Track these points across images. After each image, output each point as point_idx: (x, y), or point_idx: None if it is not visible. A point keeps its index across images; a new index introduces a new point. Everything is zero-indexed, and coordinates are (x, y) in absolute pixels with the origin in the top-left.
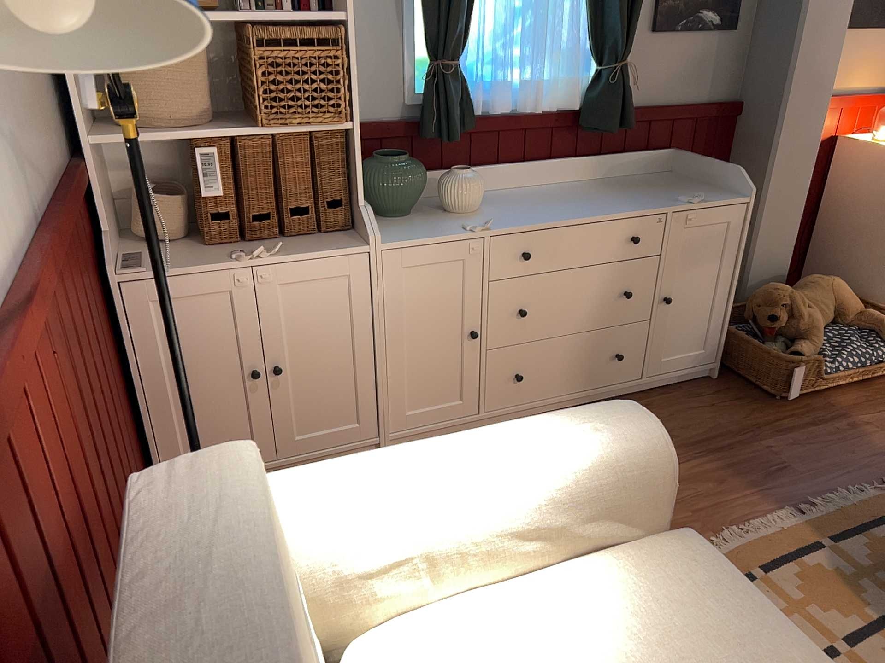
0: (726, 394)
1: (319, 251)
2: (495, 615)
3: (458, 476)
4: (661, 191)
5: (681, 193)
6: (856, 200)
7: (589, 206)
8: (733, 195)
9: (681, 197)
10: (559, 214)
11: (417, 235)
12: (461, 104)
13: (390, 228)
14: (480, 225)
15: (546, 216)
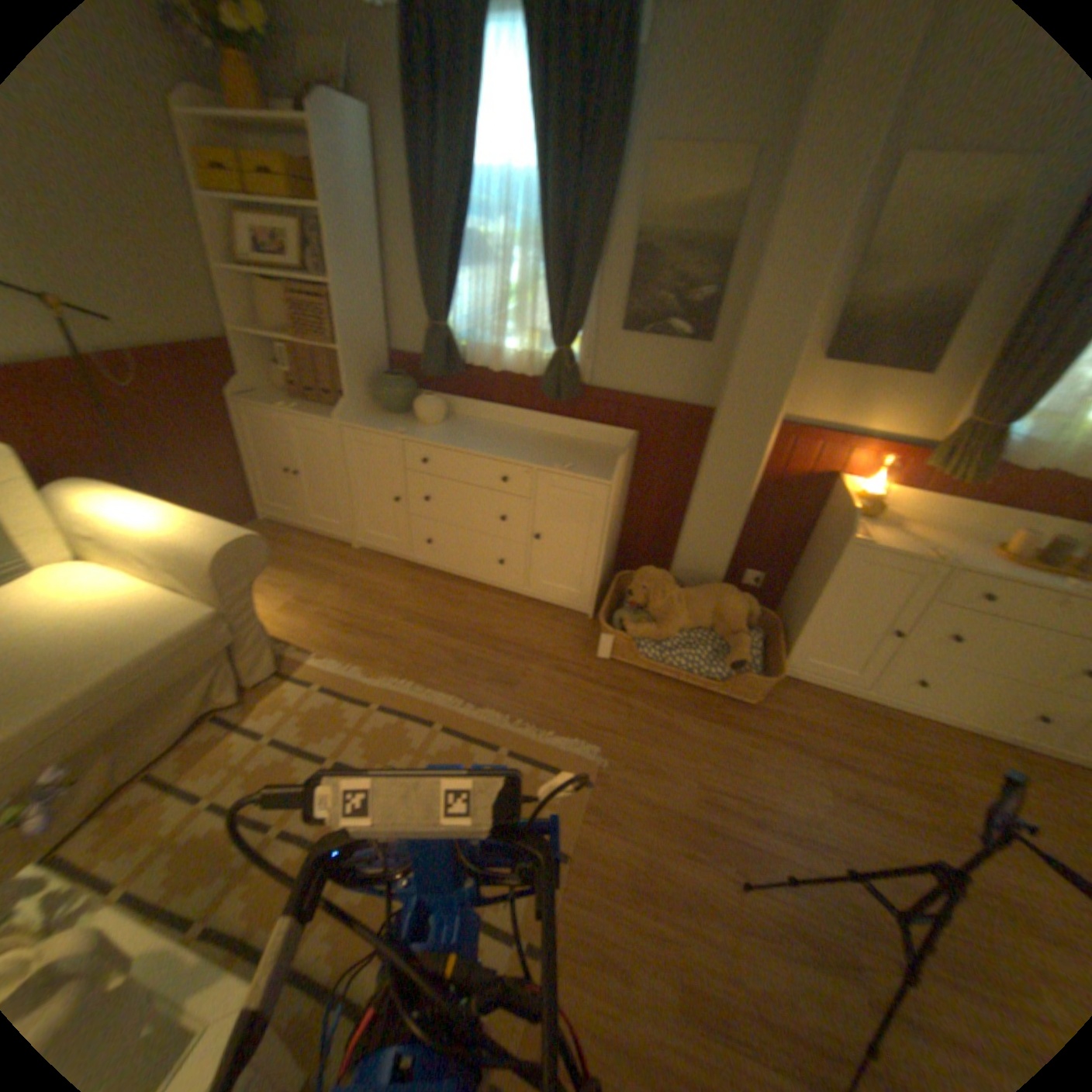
0: (575, 630)
1: (316, 415)
2: (108, 580)
3: (135, 516)
4: (570, 456)
5: (578, 462)
6: (820, 540)
7: (496, 445)
8: (606, 477)
9: (561, 462)
10: (462, 443)
11: (369, 424)
12: (445, 353)
13: (372, 417)
14: (406, 431)
15: (452, 441)
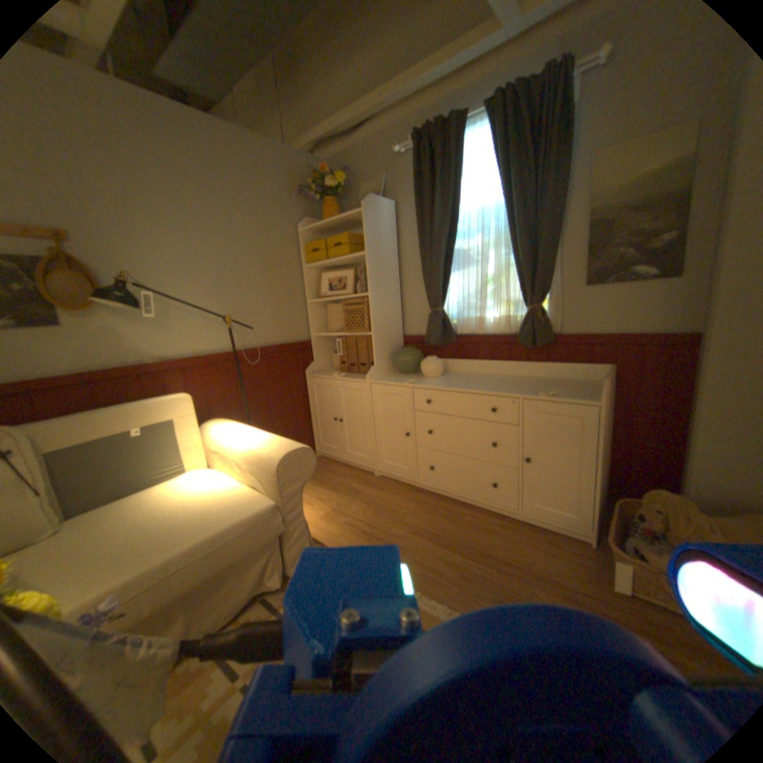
0: (580, 558)
1: (355, 378)
2: (218, 480)
3: (240, 436)
4: (552, 387)
5: (561, 390)
6: None
7: (484, 385)
8: (593, 398)
9: (545, 391)
10: (456, 385)
11: (388, 380)
12: (441, 327)
13: (390, 376)
14: (414, 381)
15: (448, 384)
